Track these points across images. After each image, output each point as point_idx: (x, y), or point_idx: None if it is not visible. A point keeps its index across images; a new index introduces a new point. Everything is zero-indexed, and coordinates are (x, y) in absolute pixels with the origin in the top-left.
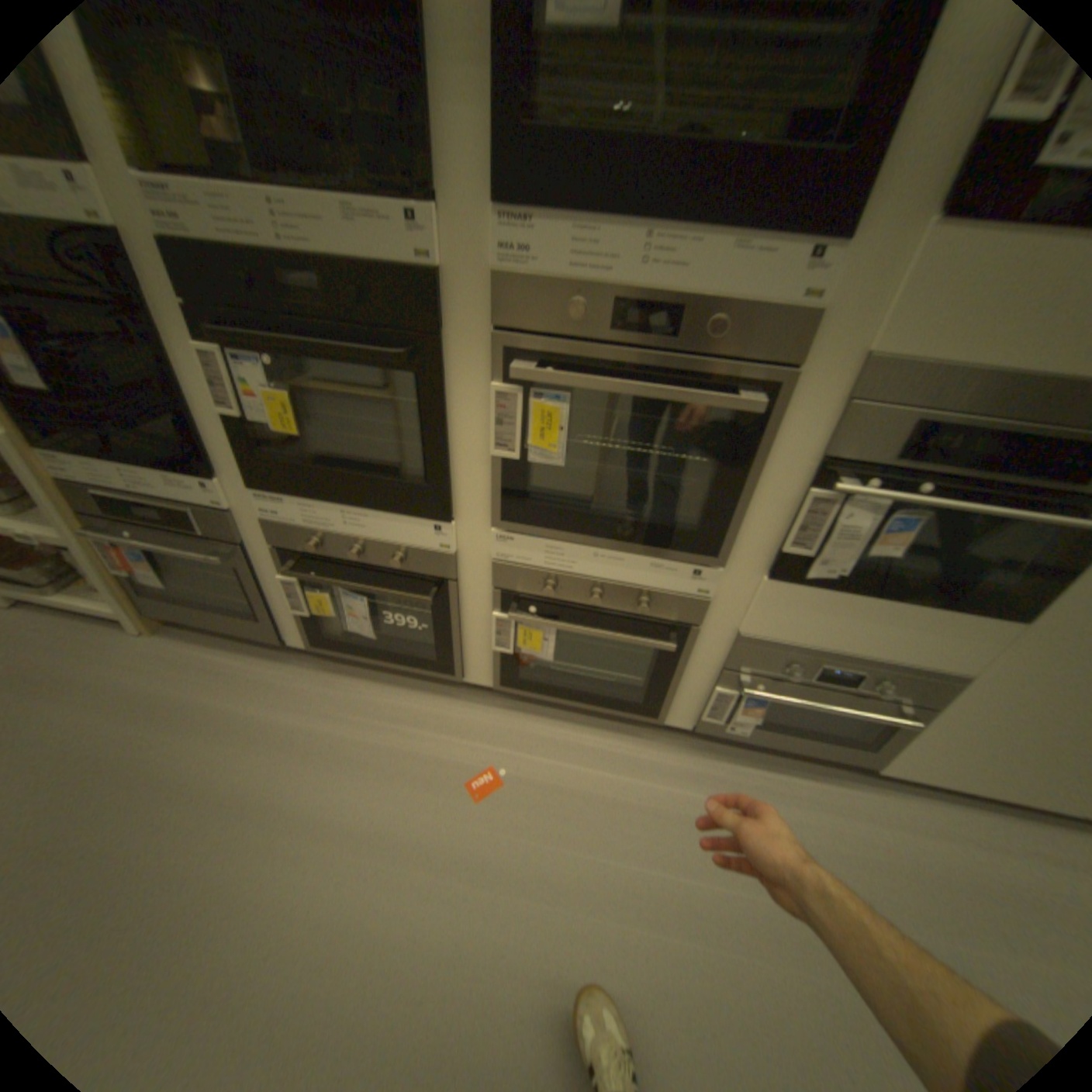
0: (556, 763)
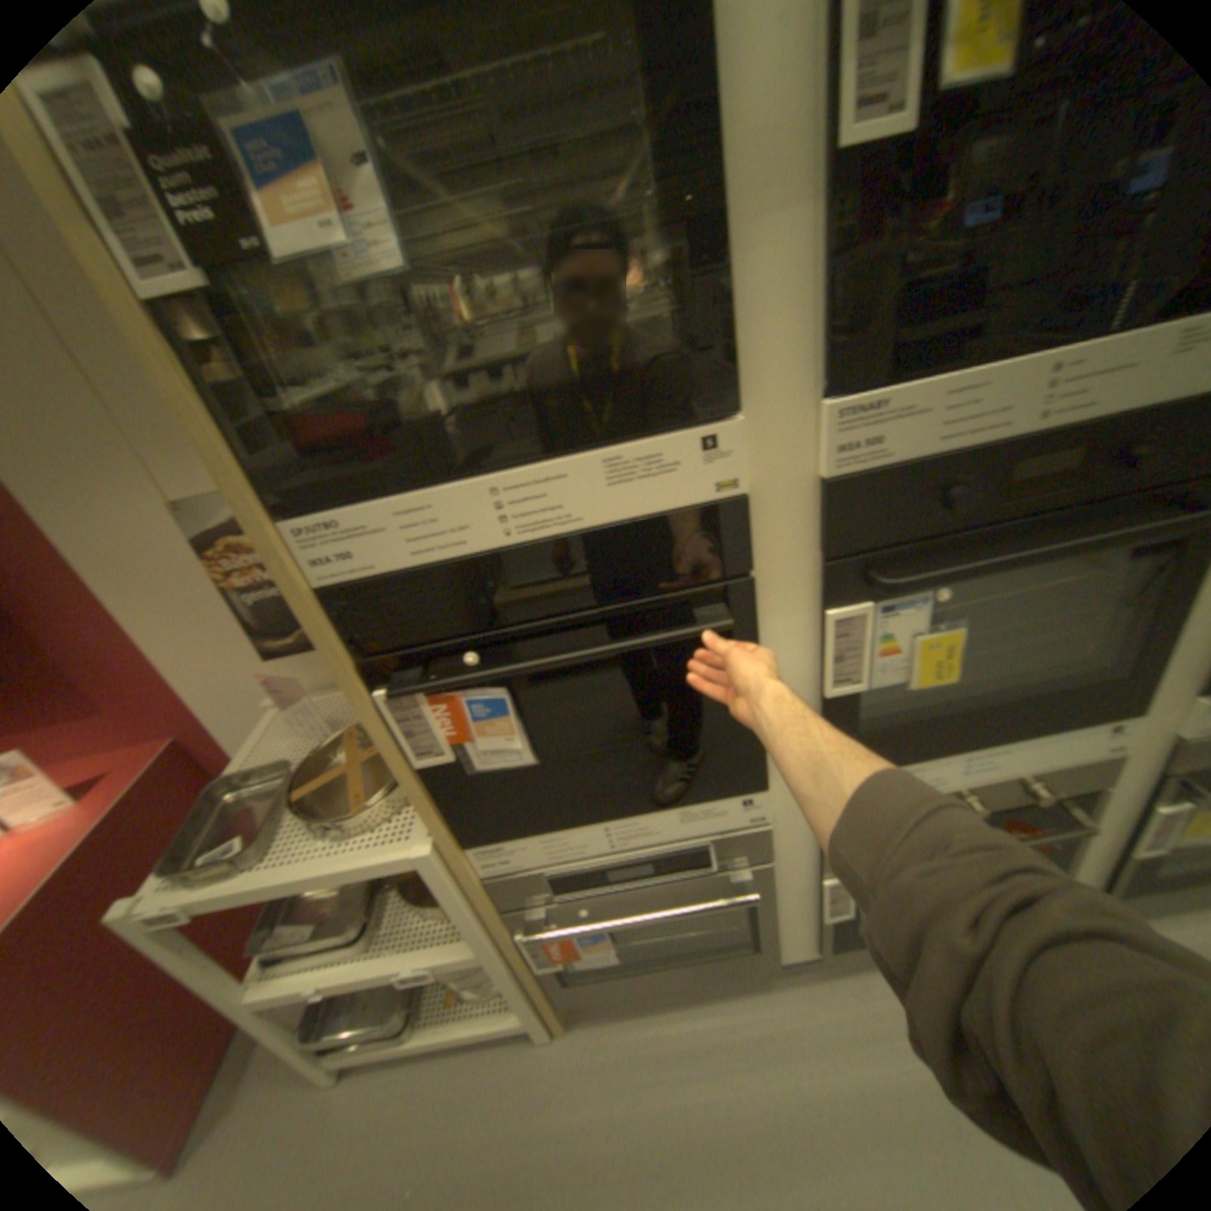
0: None
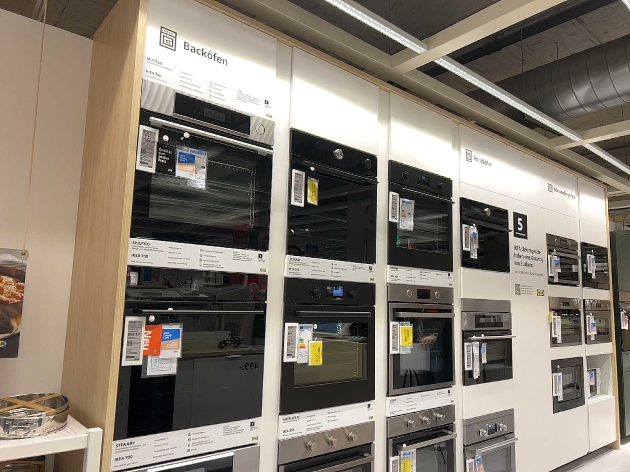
0: None
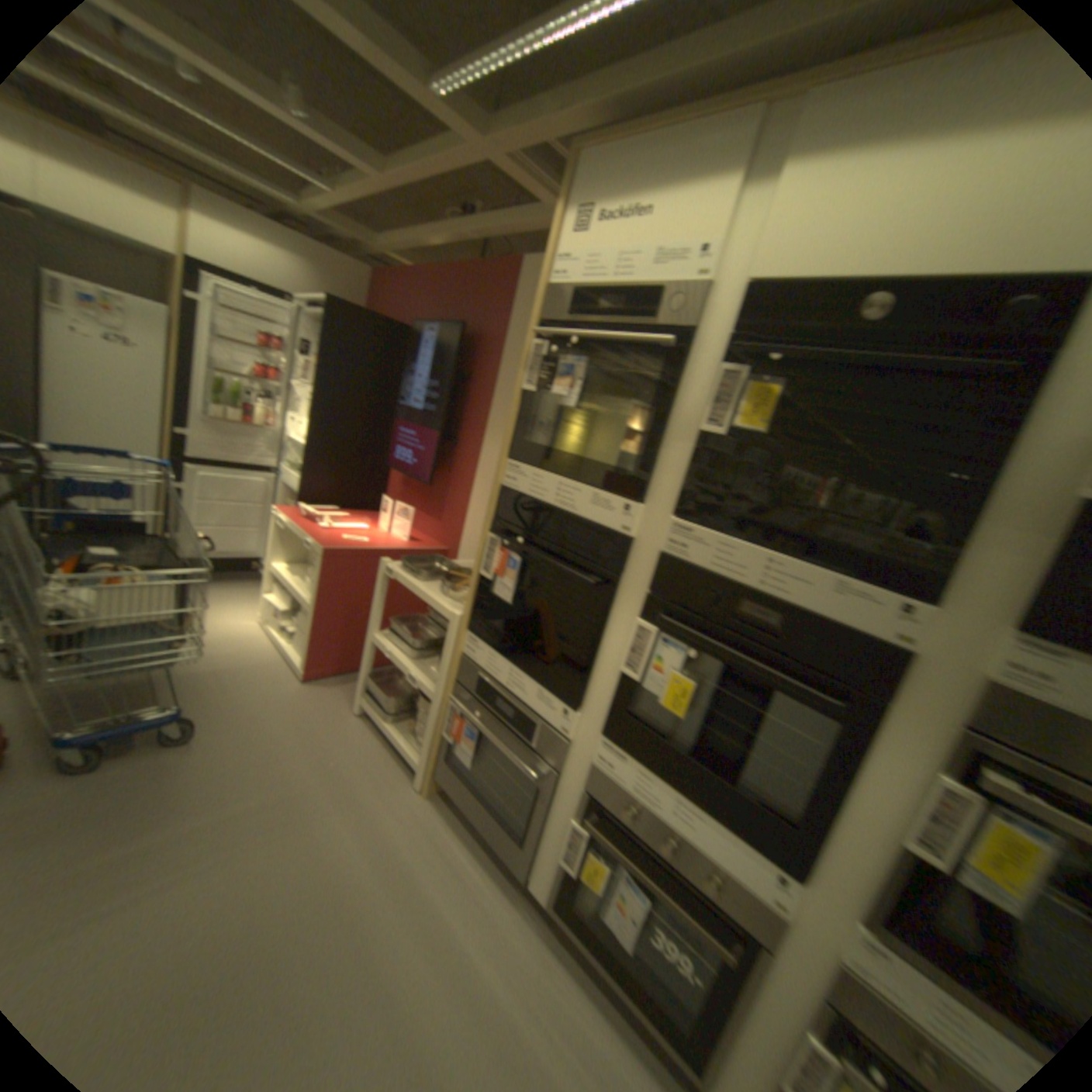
0: None
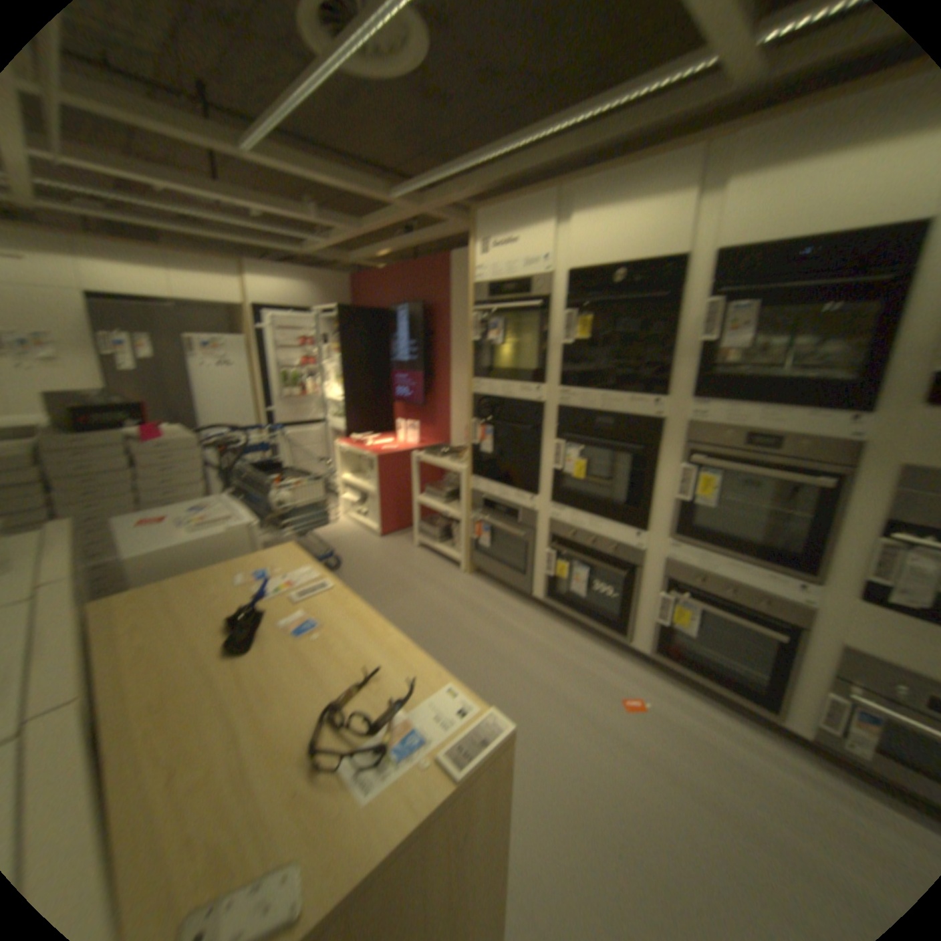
0: (689, 721)
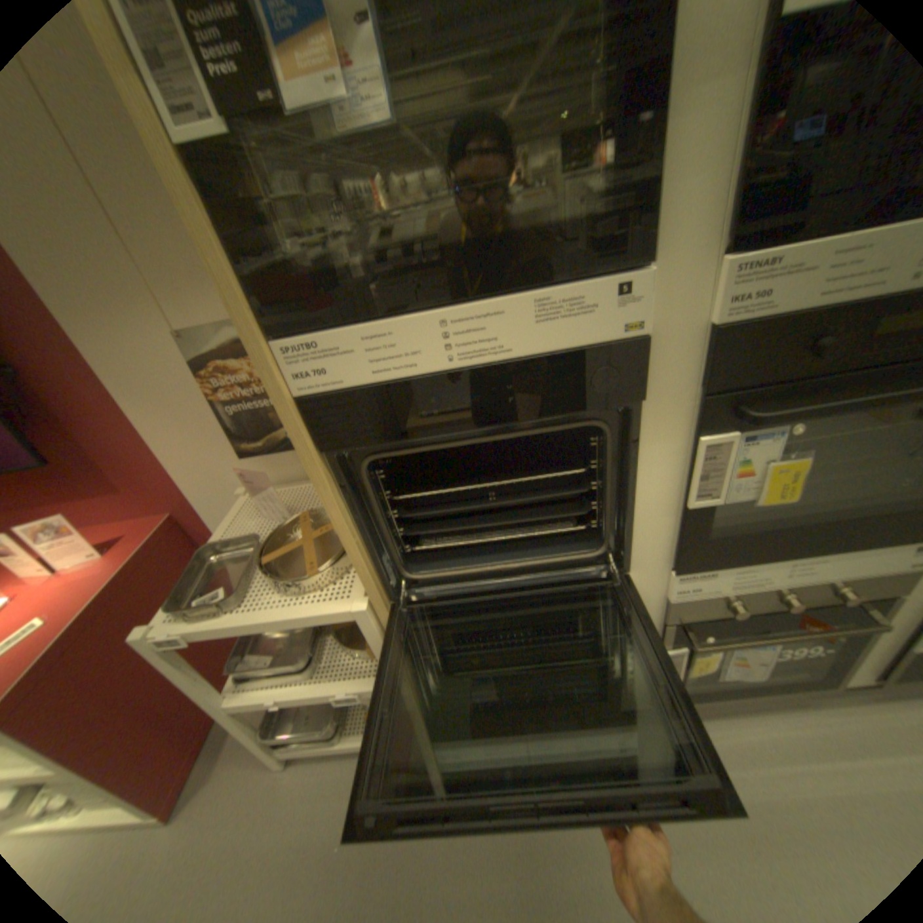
0: None
